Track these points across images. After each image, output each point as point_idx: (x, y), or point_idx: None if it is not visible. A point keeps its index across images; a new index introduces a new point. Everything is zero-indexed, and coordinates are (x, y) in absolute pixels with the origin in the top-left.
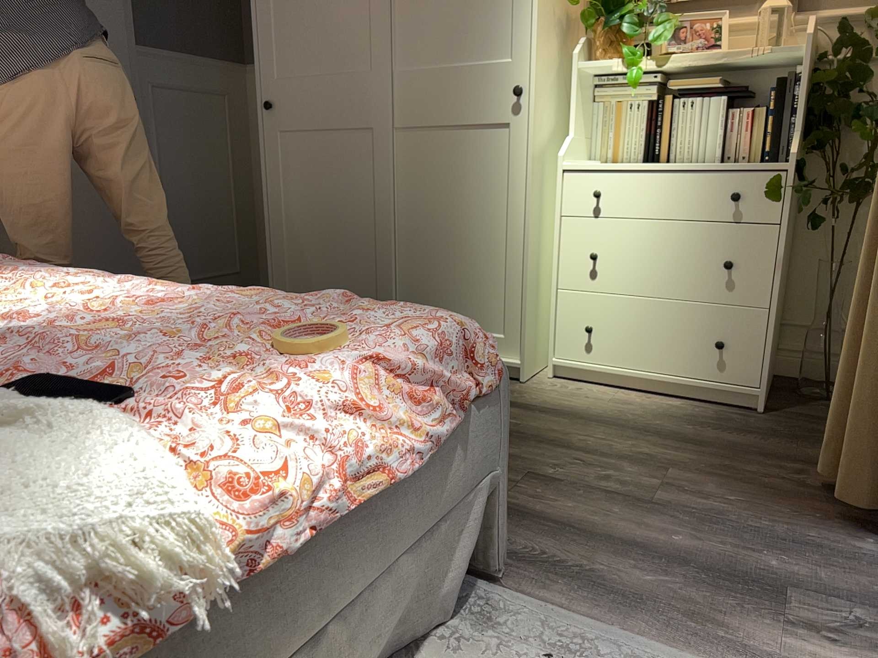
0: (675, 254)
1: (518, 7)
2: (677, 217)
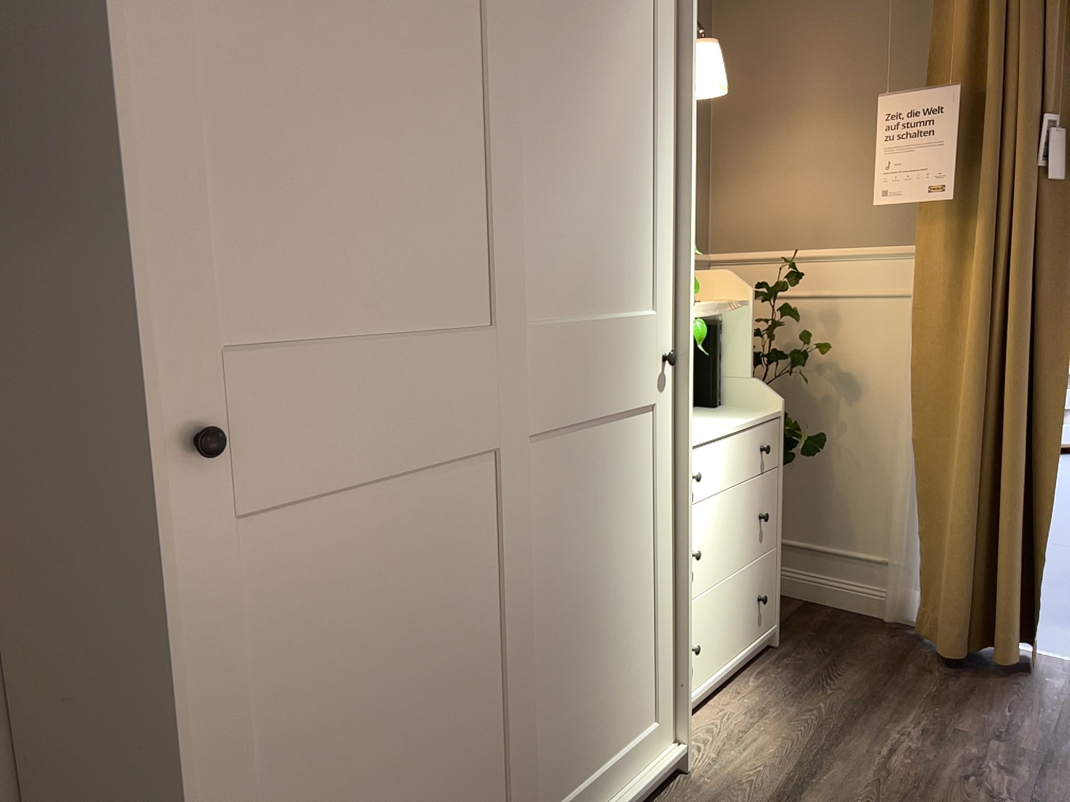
0: (737, 521)
1: (663, 236)
2: (738, 482)
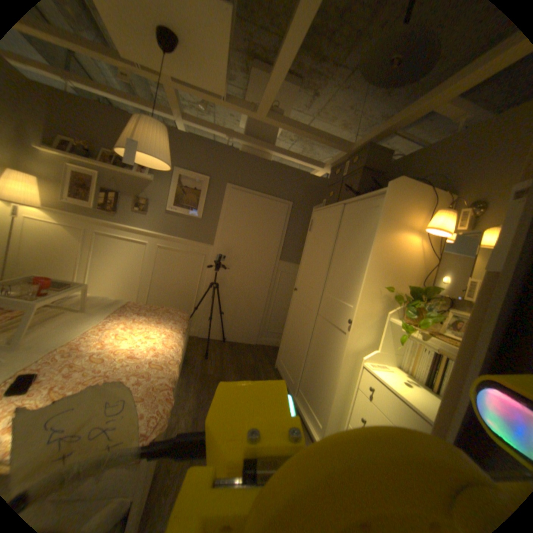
0: None
1: (360, 286)
2: None
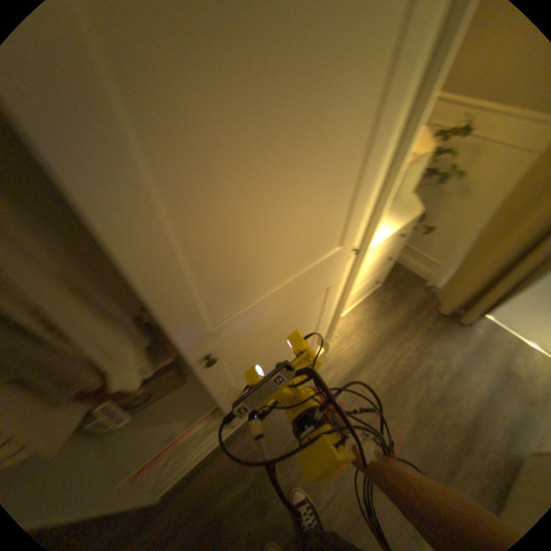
0: (375, 266)
1: (373, 184)
2: (381, 253)
